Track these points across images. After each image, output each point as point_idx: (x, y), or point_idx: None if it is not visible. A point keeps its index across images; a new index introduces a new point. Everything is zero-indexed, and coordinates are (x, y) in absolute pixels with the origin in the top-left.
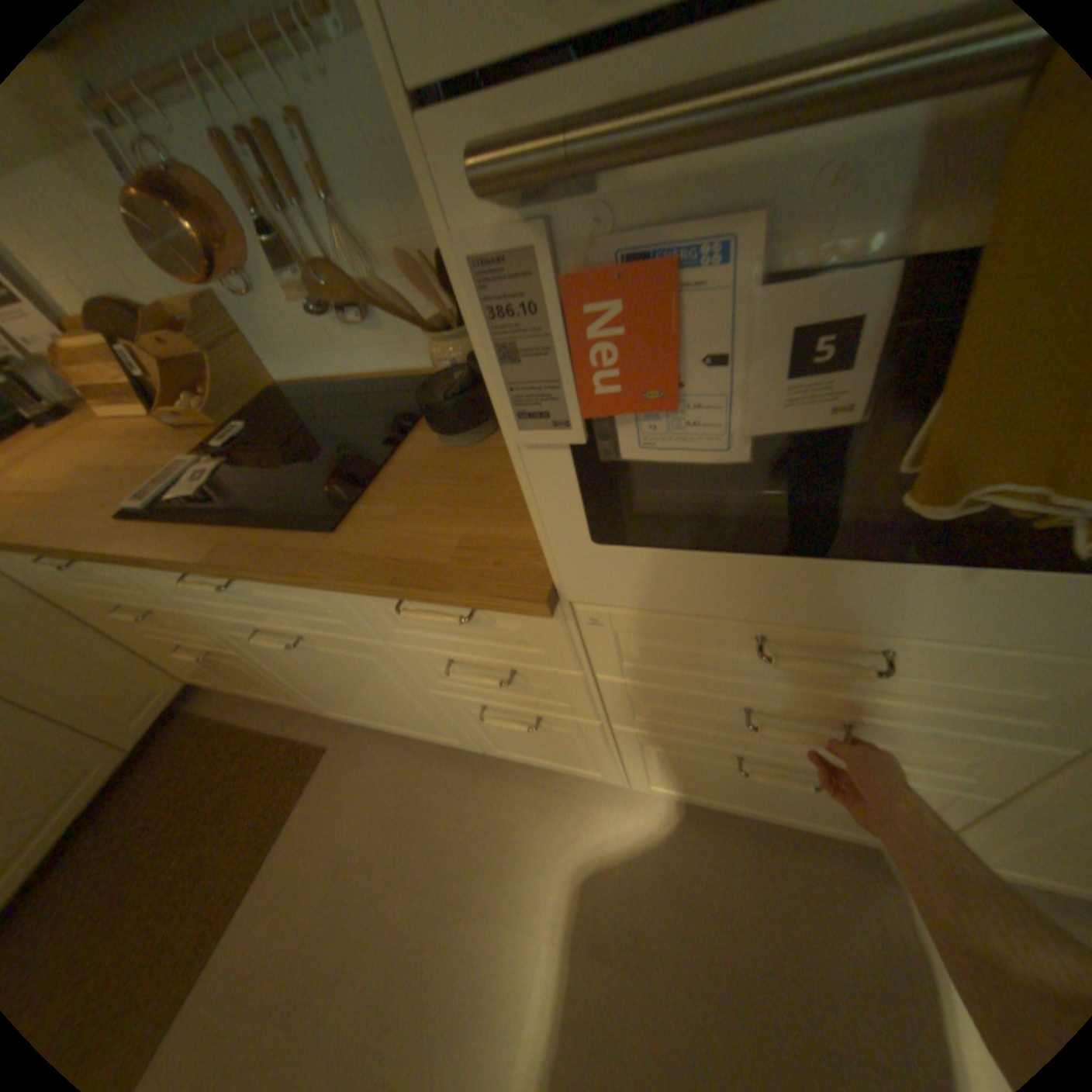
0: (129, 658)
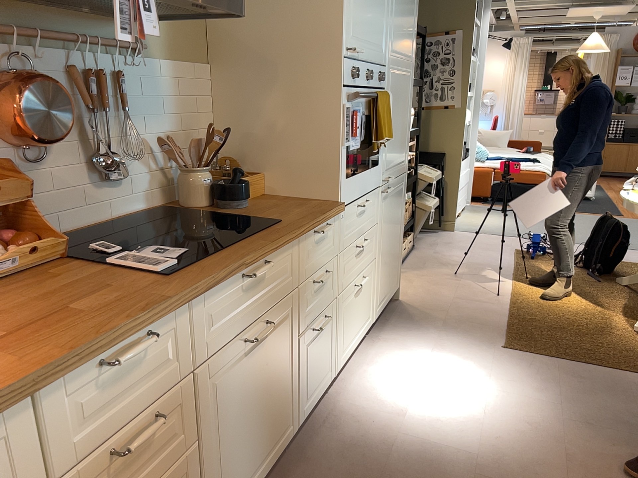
0: None
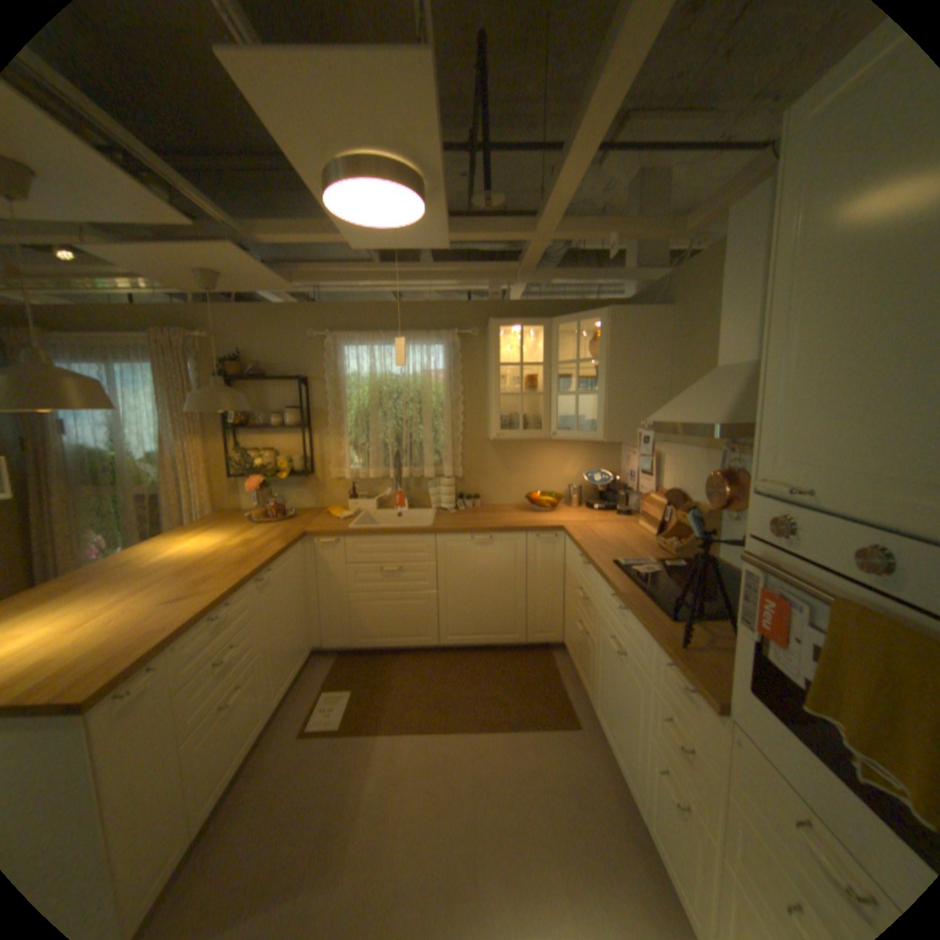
0: (561, 612)
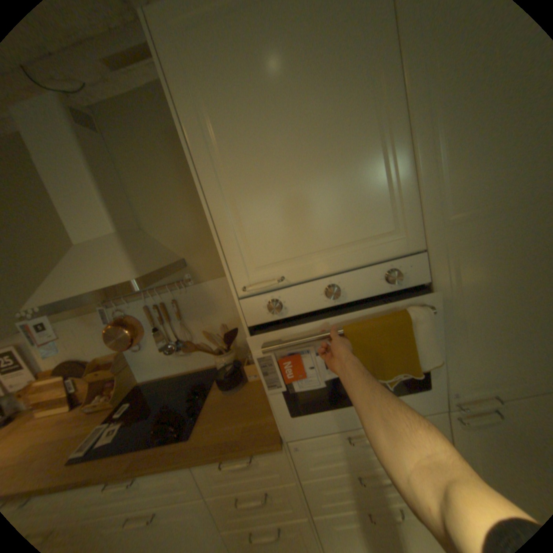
0: None
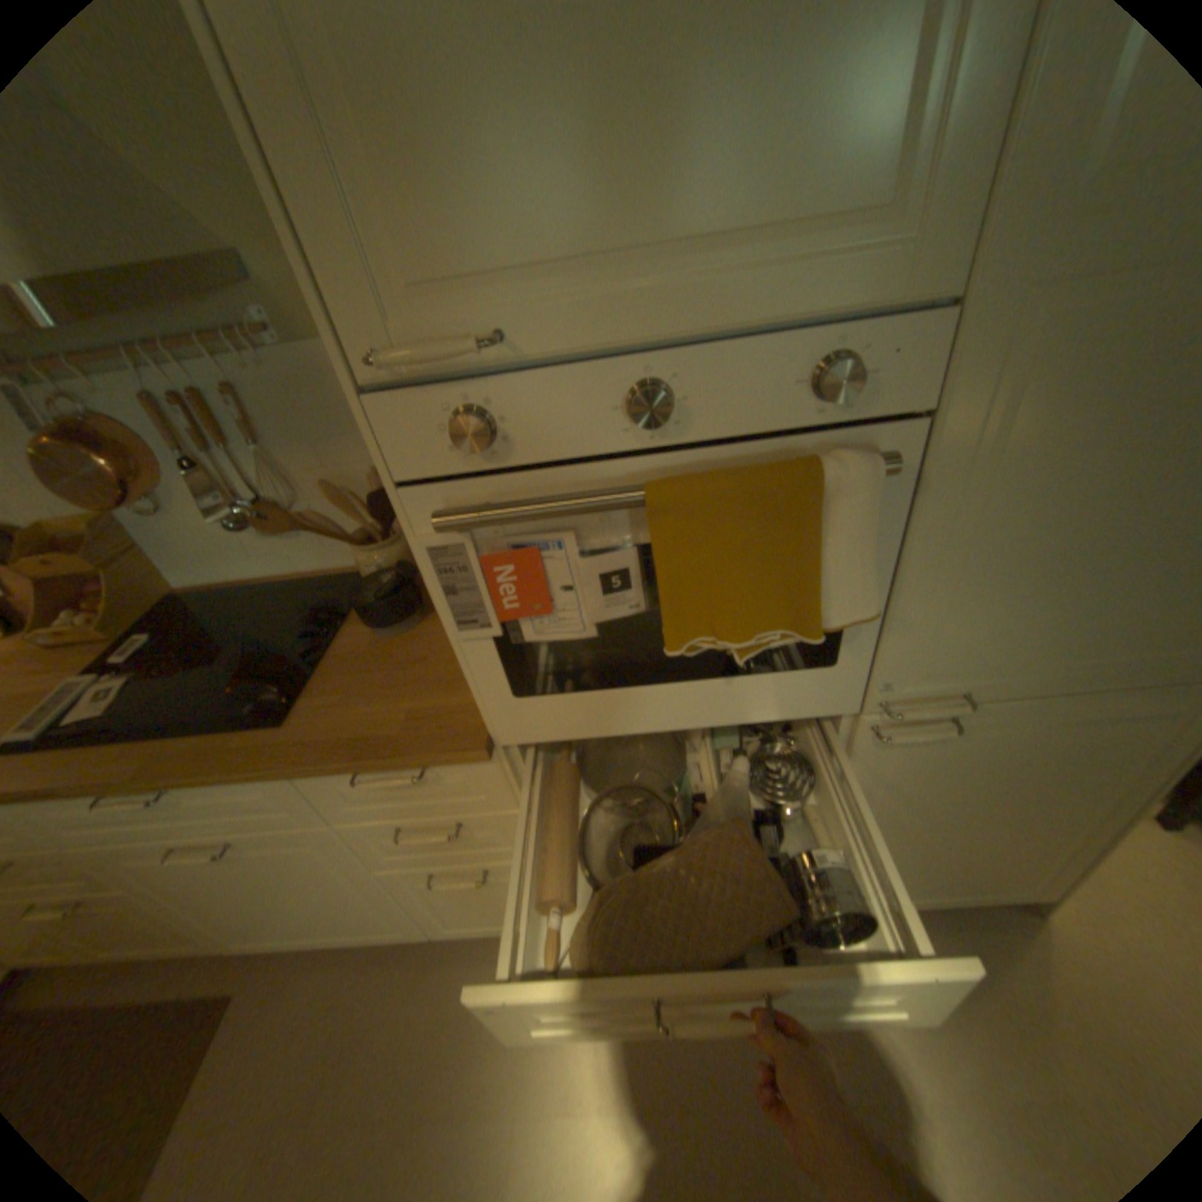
0: None
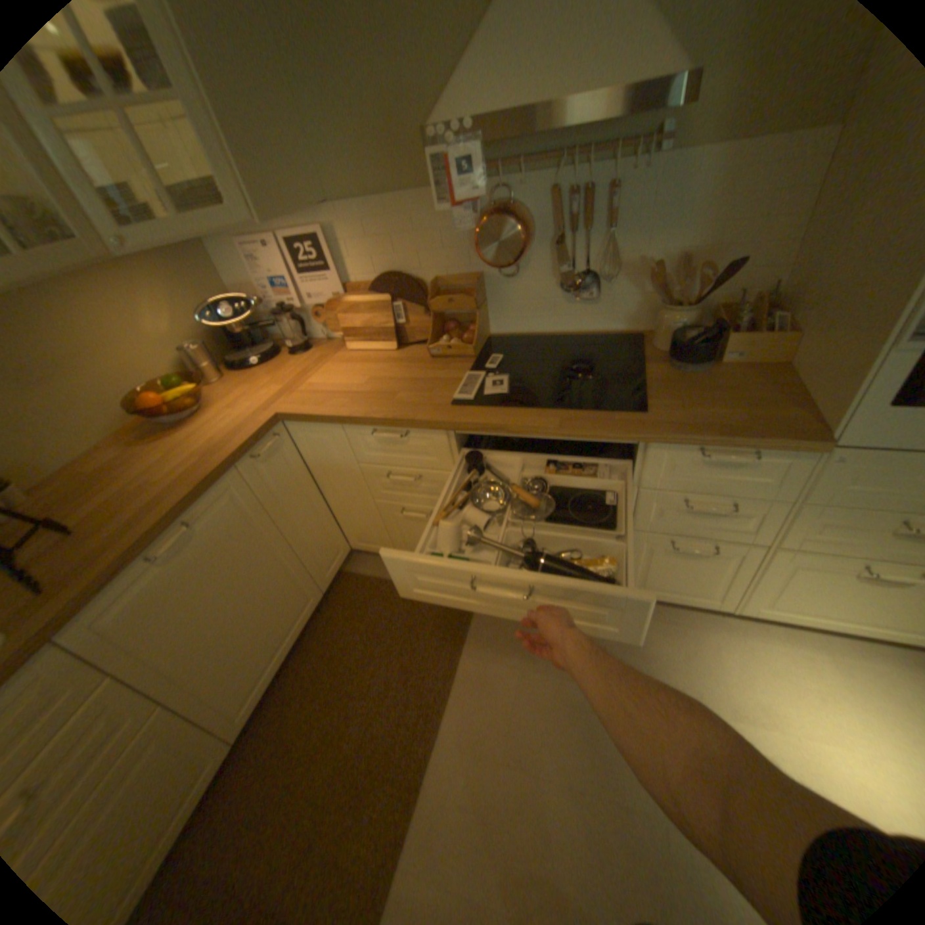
0: (333, 521)
